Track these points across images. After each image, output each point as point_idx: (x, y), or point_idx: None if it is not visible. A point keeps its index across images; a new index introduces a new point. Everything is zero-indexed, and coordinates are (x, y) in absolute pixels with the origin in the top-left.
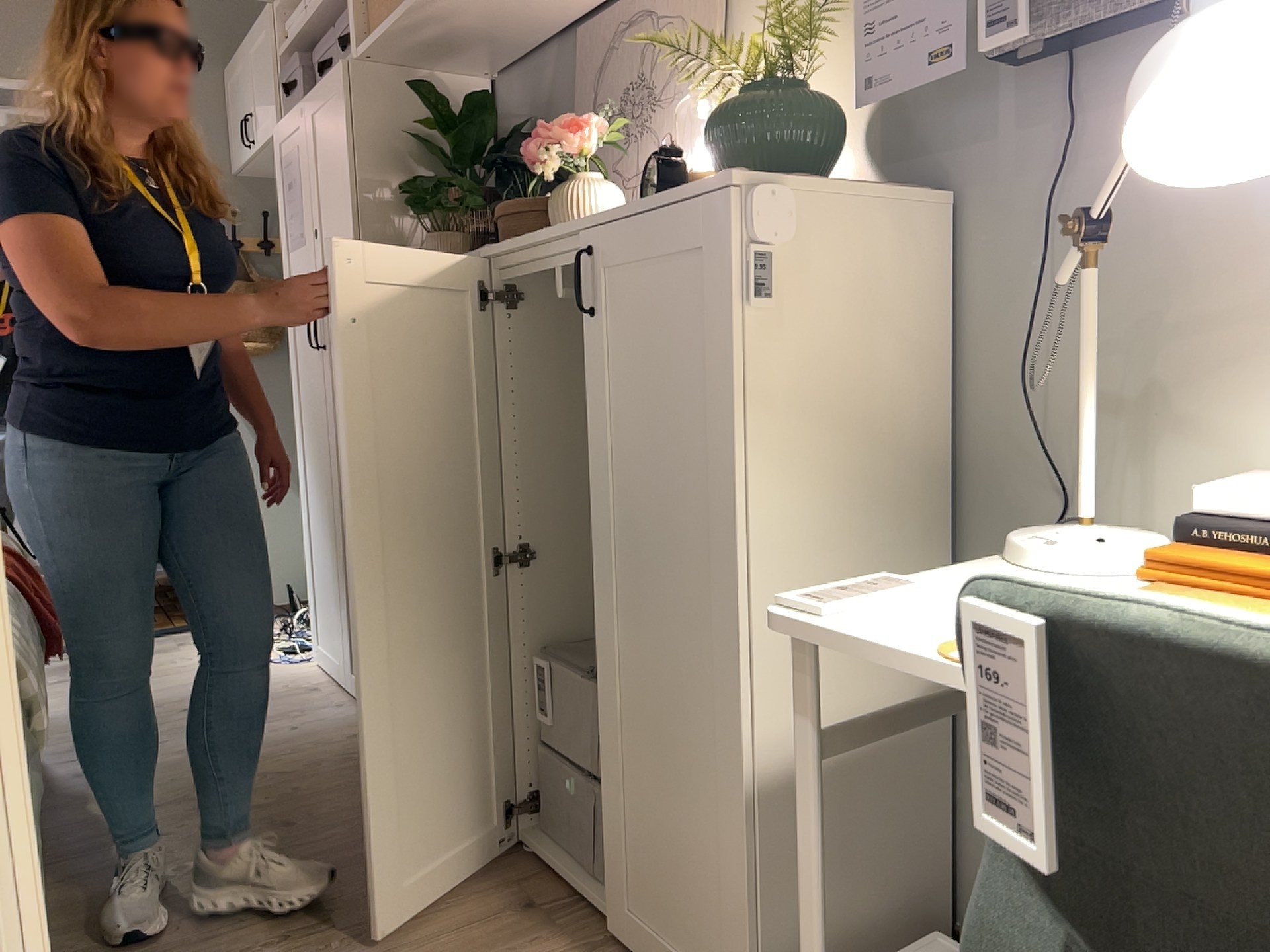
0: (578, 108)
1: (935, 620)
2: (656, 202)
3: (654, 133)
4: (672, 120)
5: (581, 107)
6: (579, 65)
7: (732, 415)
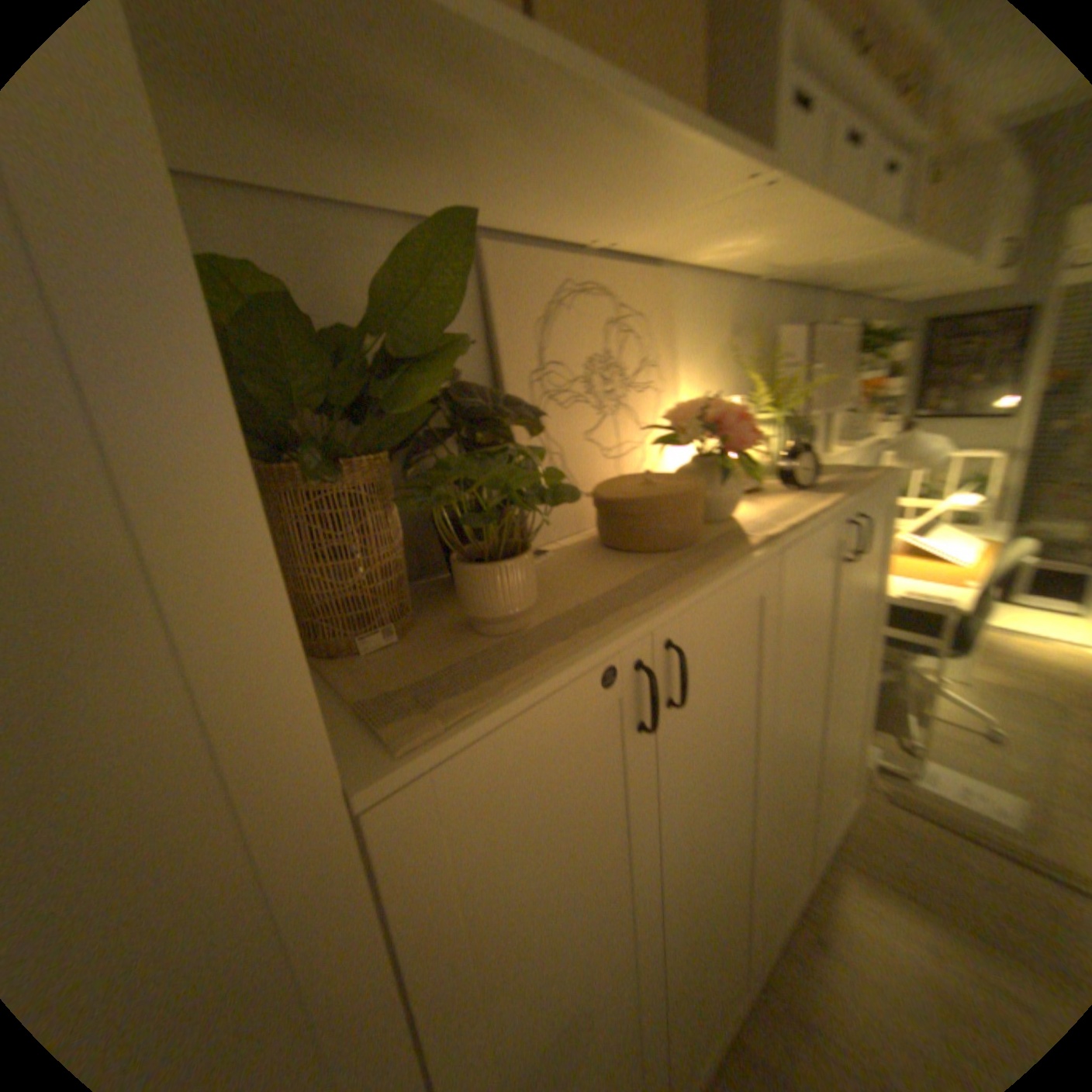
0: (505, 350)
1: (928, 591)
2: (880, 481)
3: (634, 408)
4: (656, 402)
5: (519, 352)
6: (499, 292)
7: (891, 568)
